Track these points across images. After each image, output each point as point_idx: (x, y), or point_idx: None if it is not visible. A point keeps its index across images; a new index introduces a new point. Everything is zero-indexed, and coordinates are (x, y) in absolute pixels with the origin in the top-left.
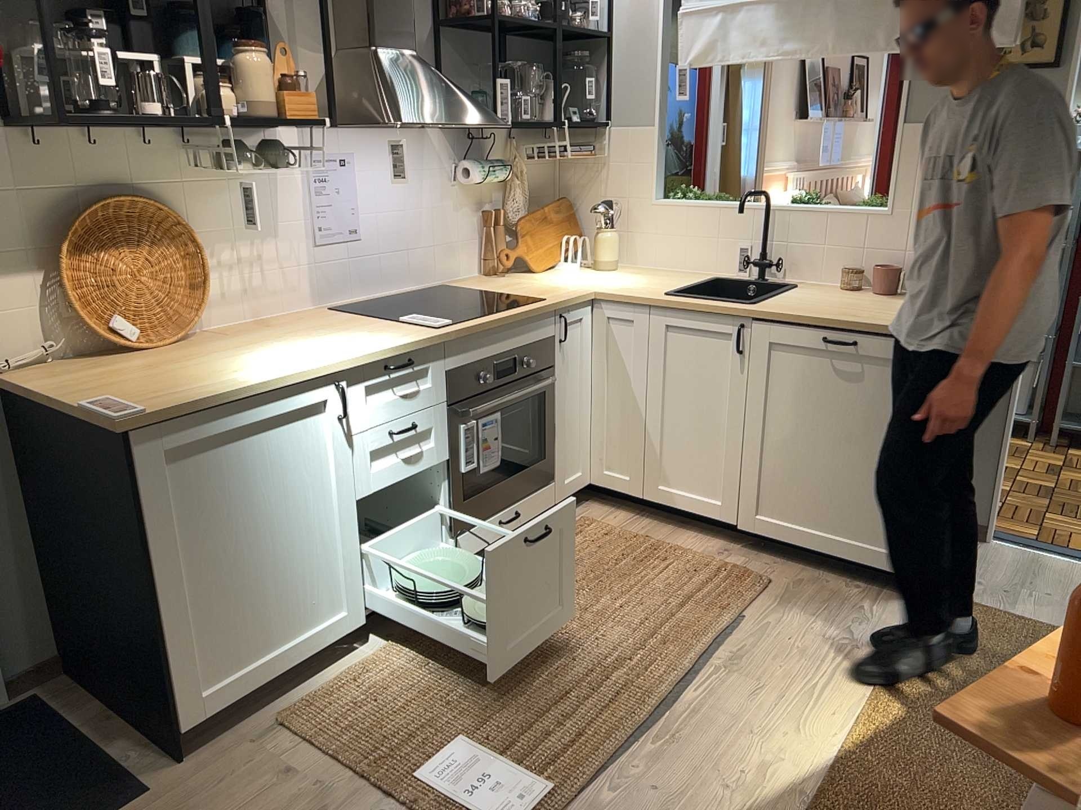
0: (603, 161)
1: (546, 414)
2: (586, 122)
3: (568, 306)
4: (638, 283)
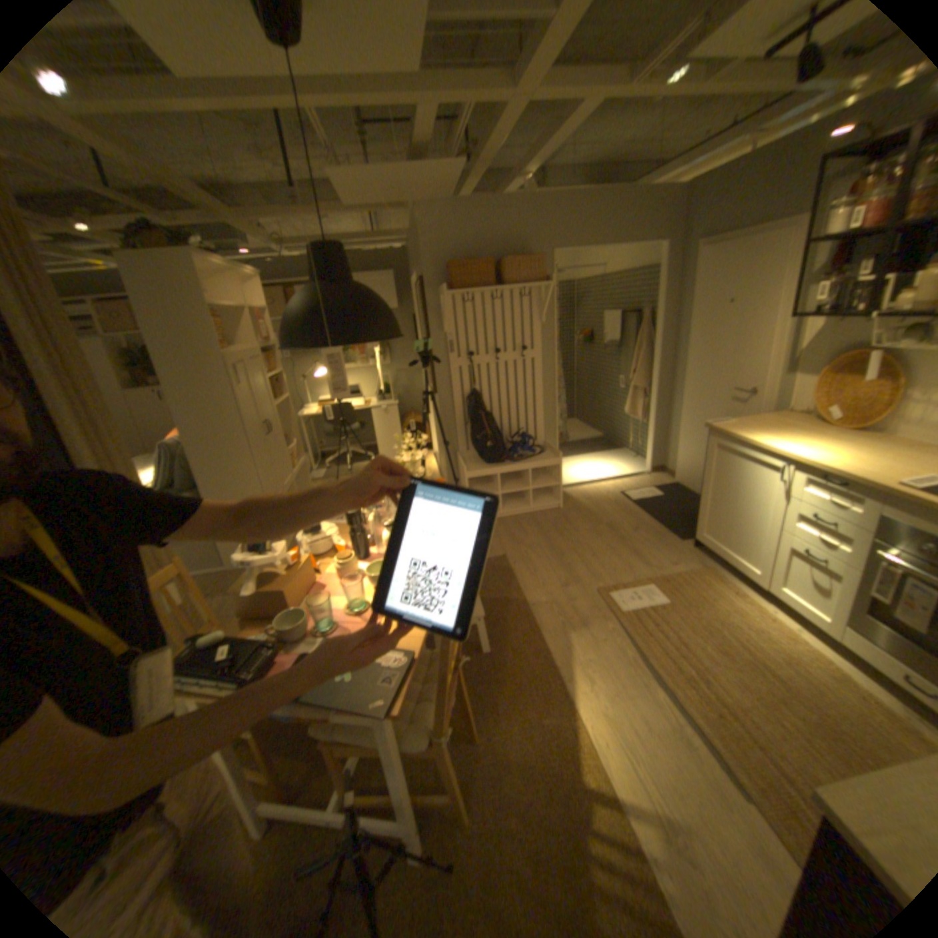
0: None
1: None
2: None
3: None
4: None
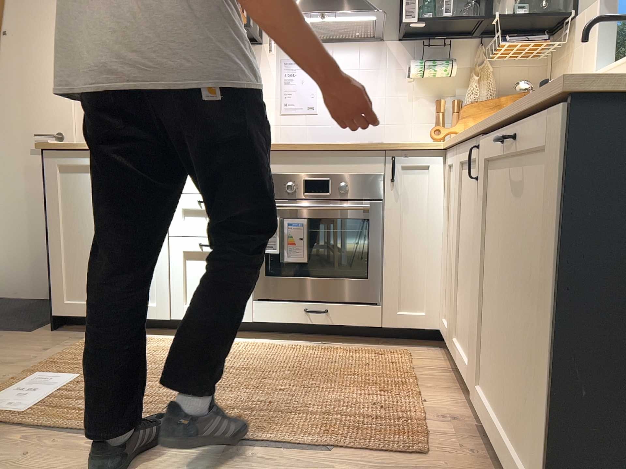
0: (569, 51)
1: (373, 241)
2: (536, 16)
3: (401, 151)
4: None
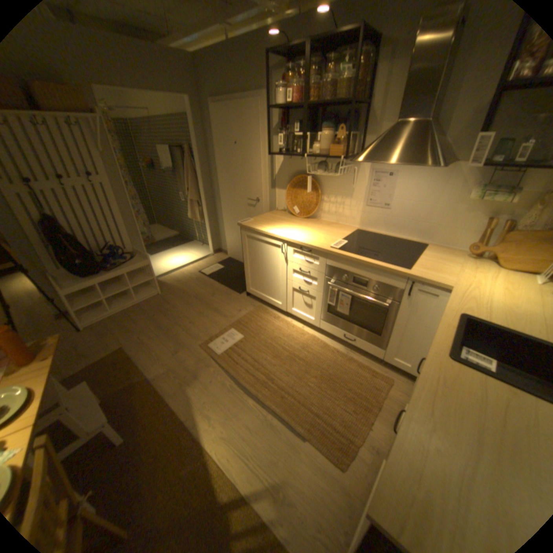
0: None
1: (387, 320)
2: None
3: (418, 281)
4: (504, 307)
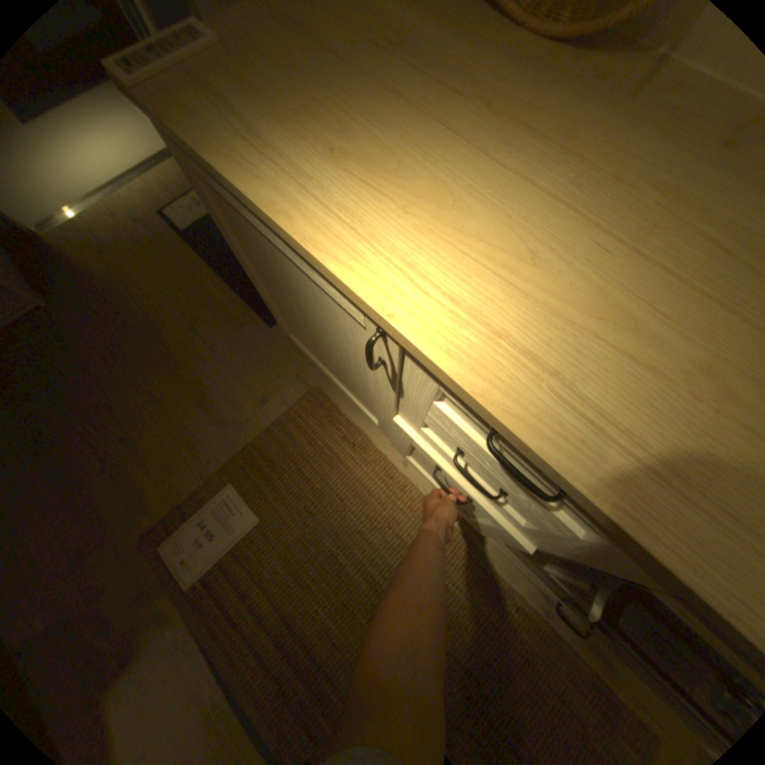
0: None
1: None
2: None
3: None
4: None
